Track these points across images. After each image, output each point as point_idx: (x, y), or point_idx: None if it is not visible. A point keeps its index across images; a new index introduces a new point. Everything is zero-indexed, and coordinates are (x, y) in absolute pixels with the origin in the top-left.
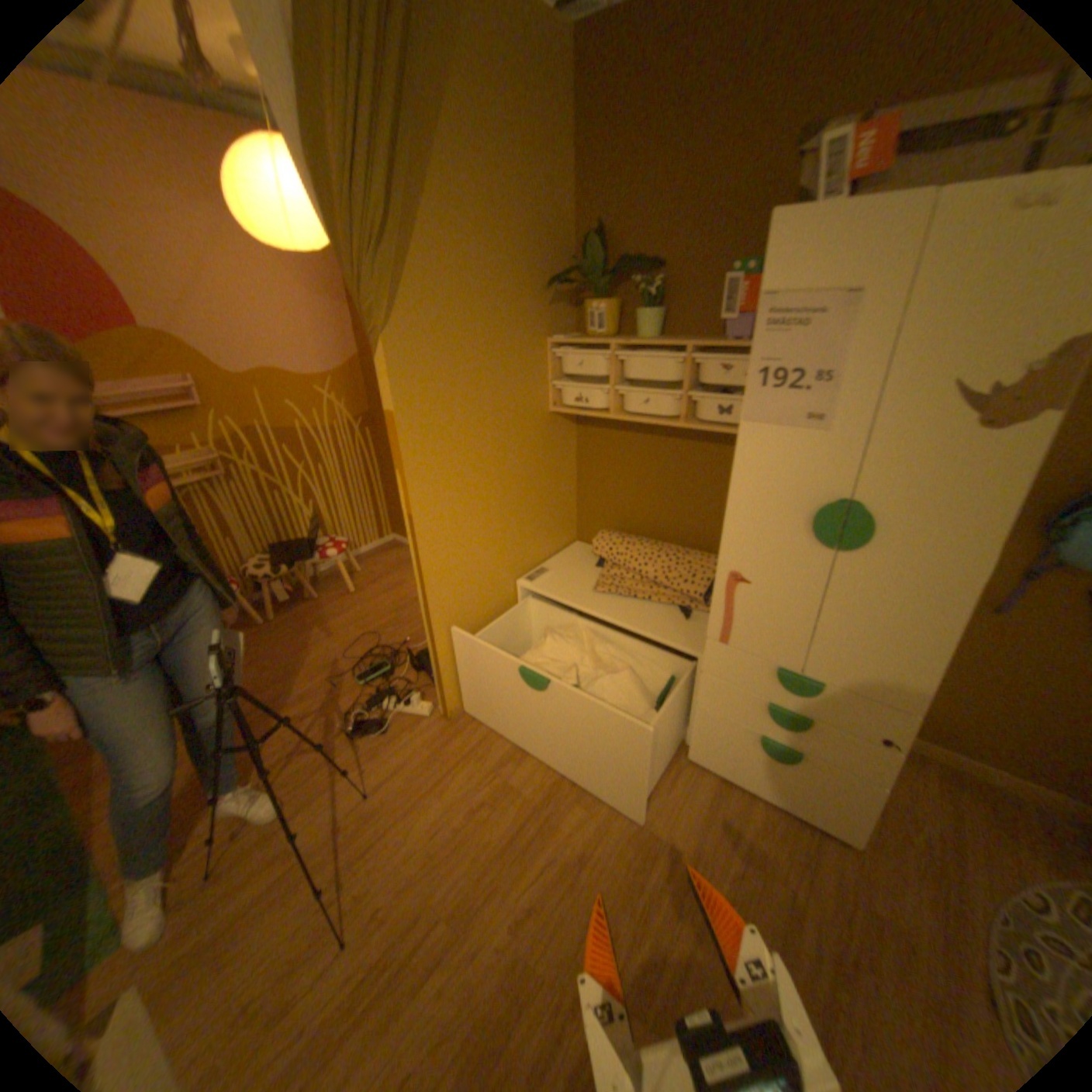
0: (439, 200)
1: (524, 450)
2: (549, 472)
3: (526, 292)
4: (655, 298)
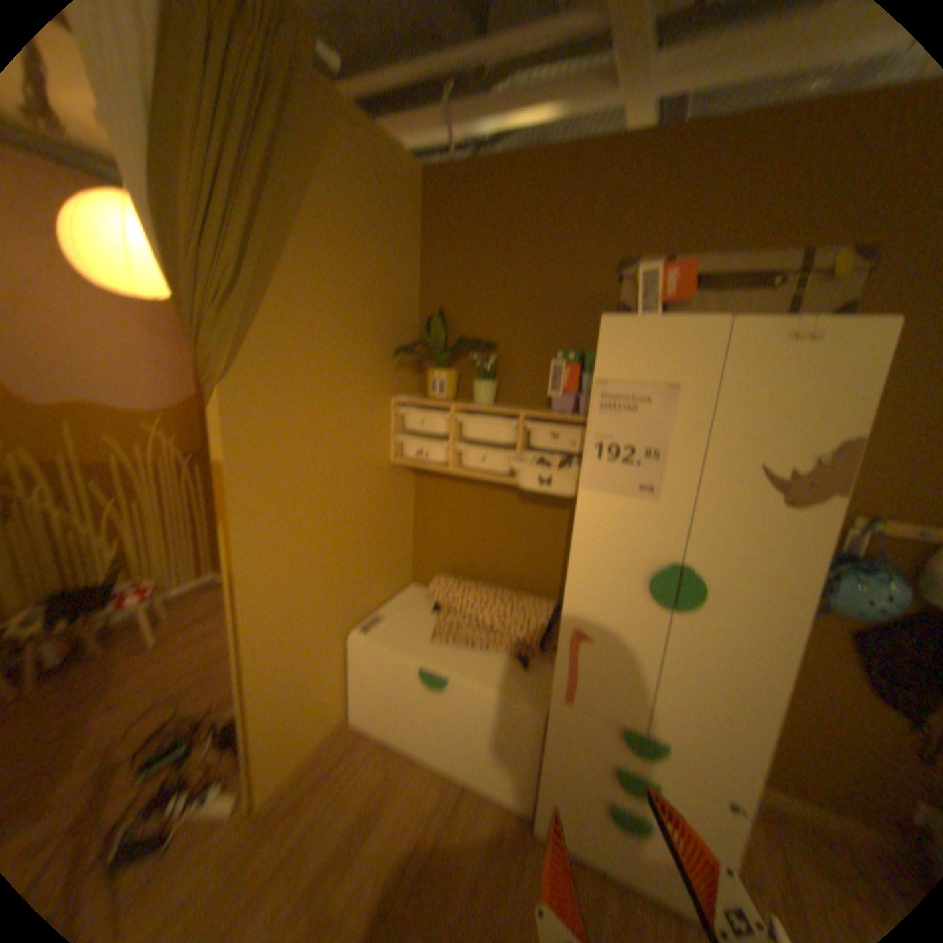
0: (298, 268)
1: (365, 497)
2: (389, 517)
3: (376, 356)
4: (490, 371)
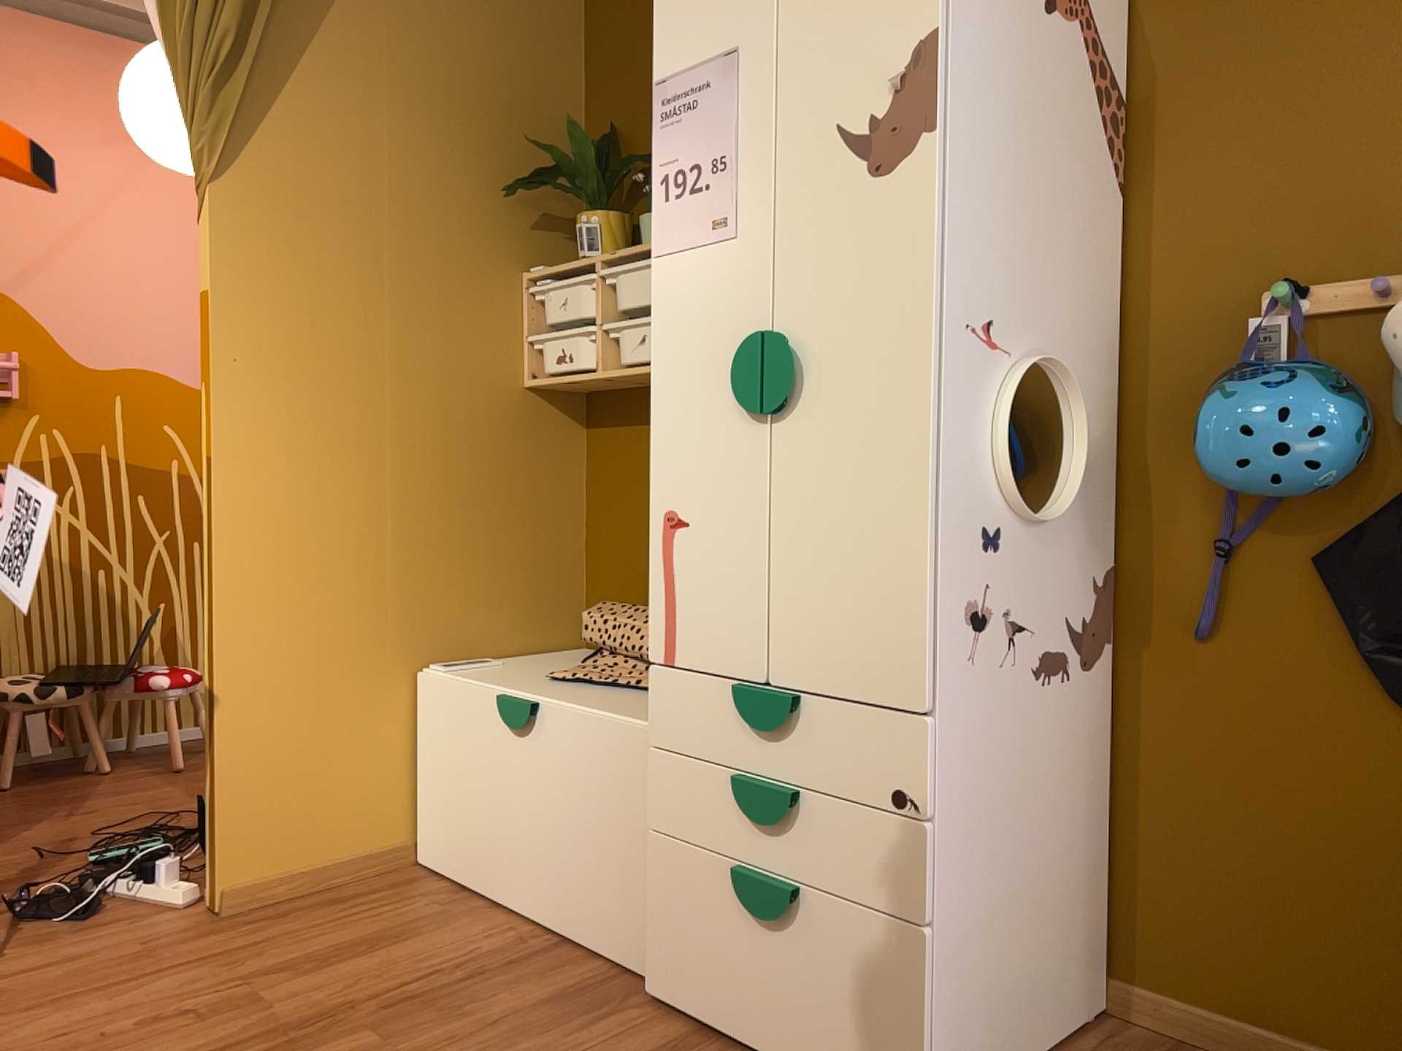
0: (344, 59)
1: (464, 431)
2: (521, 490)
3: (488, 200)
4: None
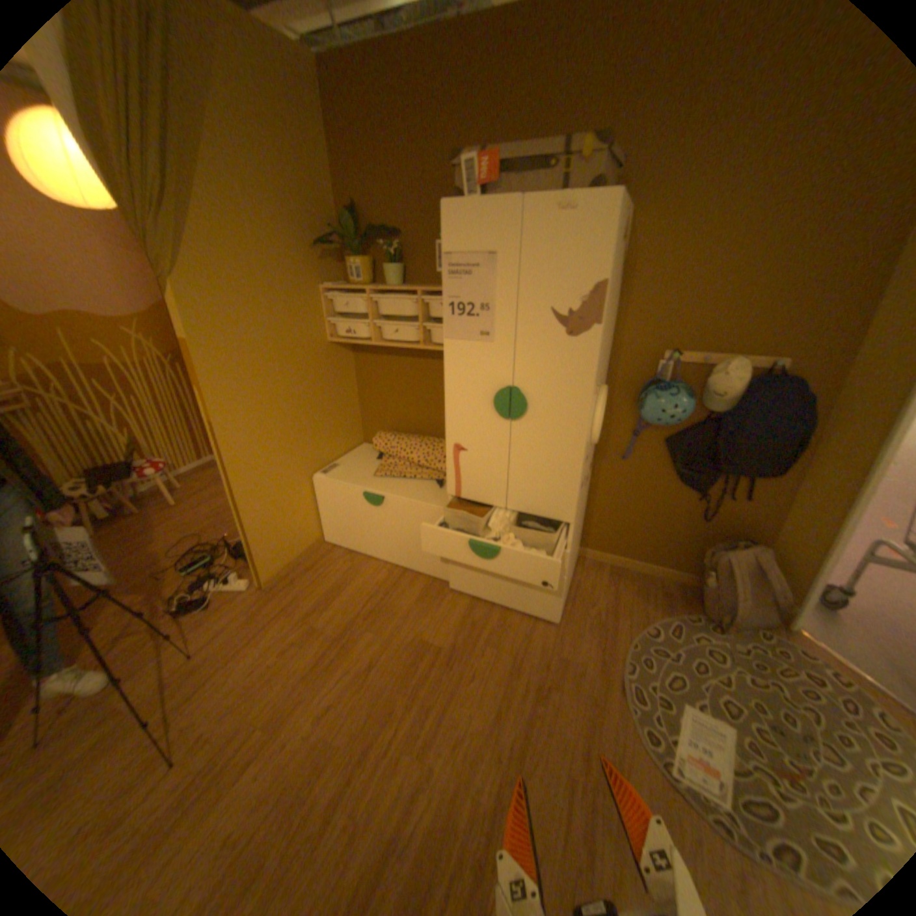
0: (212, 178)
1: (309, 372)
2: (334, 389)
3: (297, 250)
4: (396, 257)
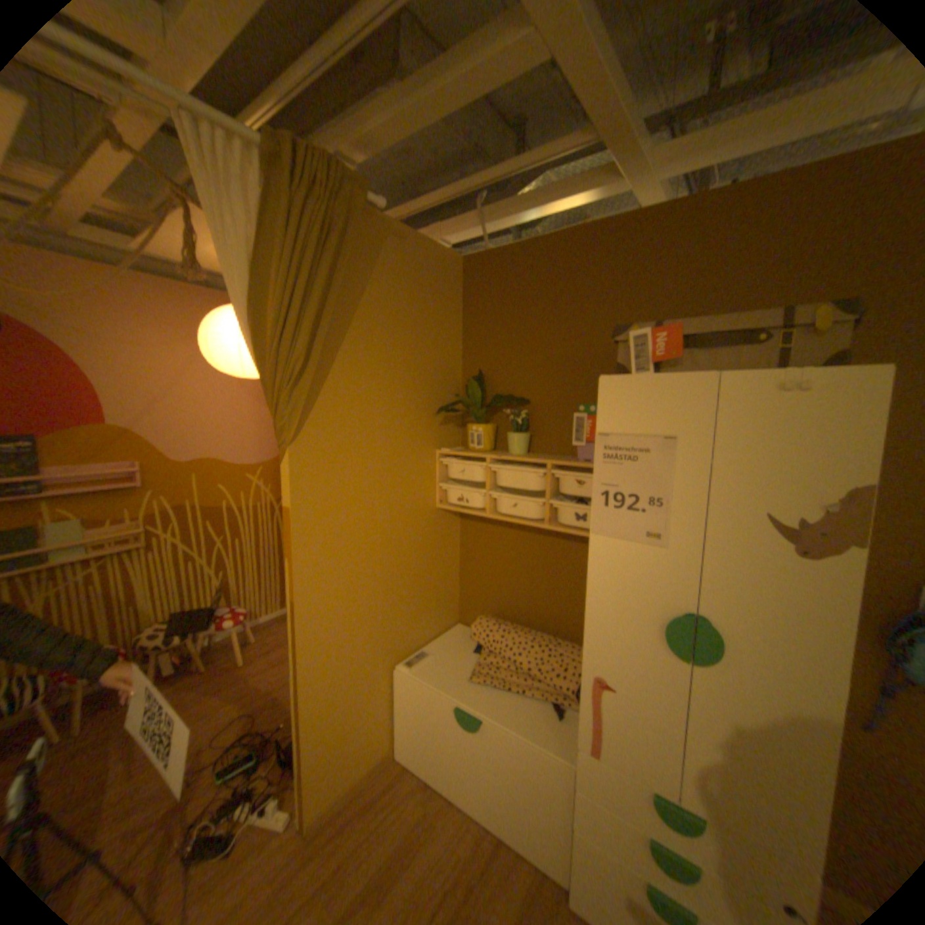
0: (354, 353)
1: (412, 540)
2: (435, 559)
3: (421, 416)
4: (523, 425)
